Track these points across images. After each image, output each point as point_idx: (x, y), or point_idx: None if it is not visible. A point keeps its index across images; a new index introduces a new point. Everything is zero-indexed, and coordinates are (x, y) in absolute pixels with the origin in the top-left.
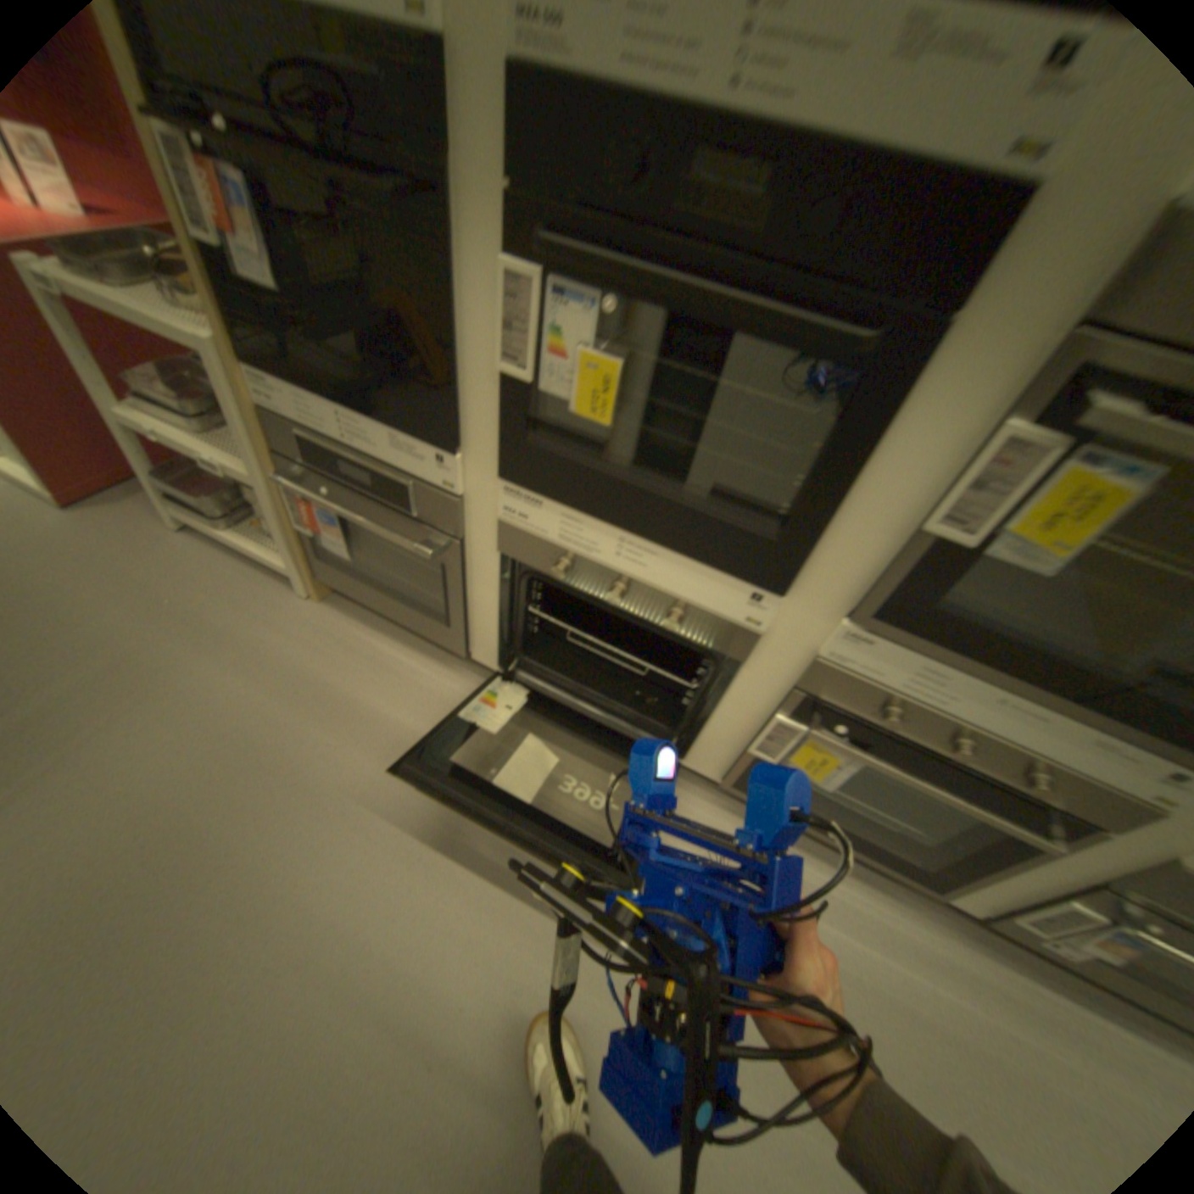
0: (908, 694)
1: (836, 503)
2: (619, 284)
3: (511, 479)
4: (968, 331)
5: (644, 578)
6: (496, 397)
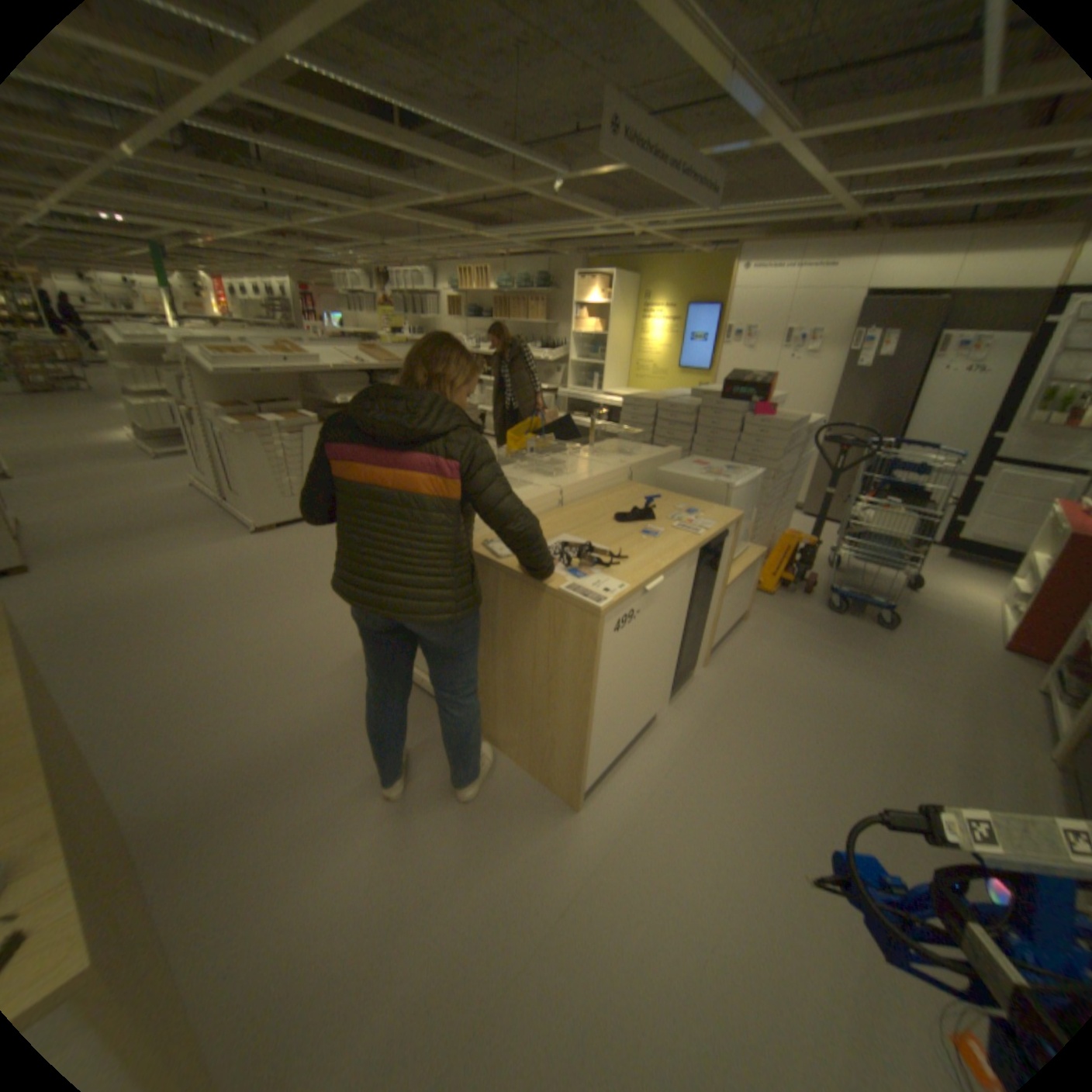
0: None
1: None
2: None
3: None
4: None
5: None
6: None
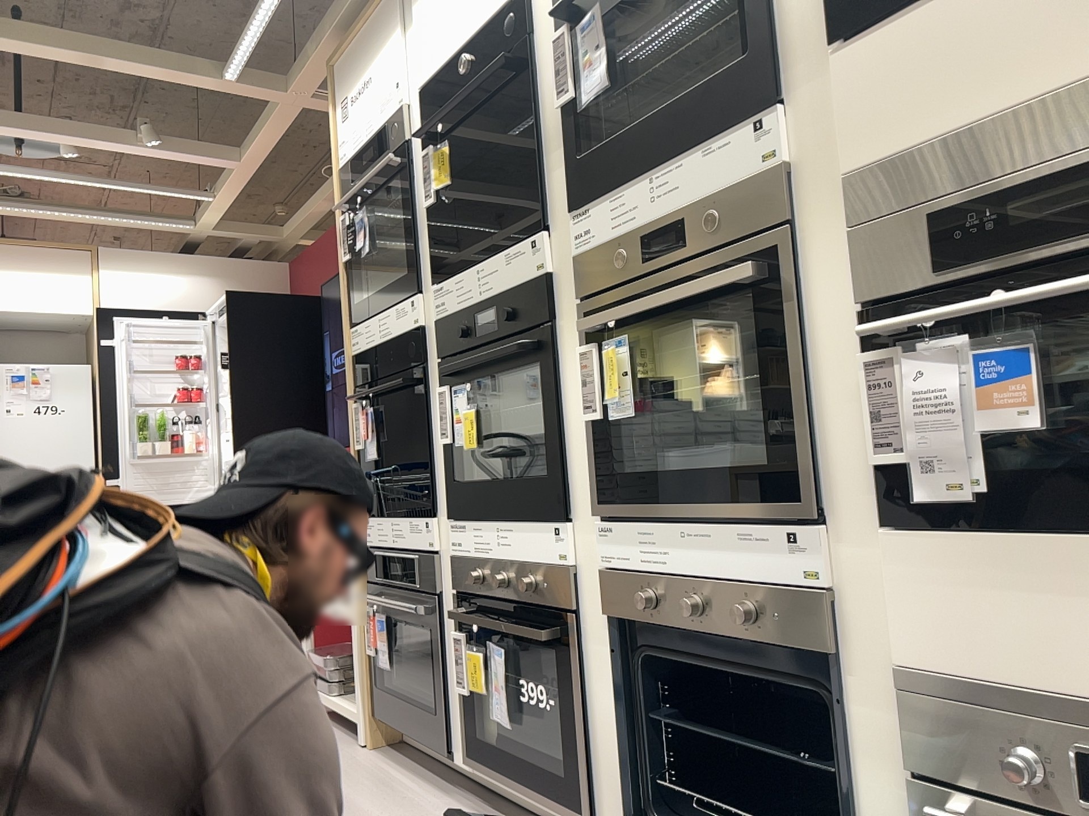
0: (647, 571)
1: (555, 434)
2: (468, 377)
3: (451, 519)
4: (560, 326)
5: (510, 559)
6: (445, 467)
